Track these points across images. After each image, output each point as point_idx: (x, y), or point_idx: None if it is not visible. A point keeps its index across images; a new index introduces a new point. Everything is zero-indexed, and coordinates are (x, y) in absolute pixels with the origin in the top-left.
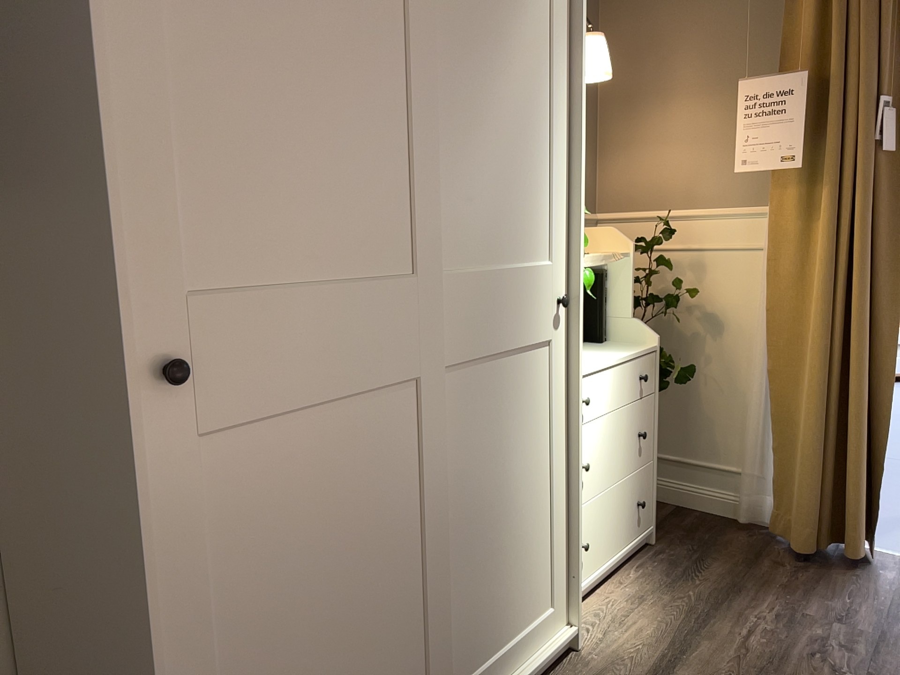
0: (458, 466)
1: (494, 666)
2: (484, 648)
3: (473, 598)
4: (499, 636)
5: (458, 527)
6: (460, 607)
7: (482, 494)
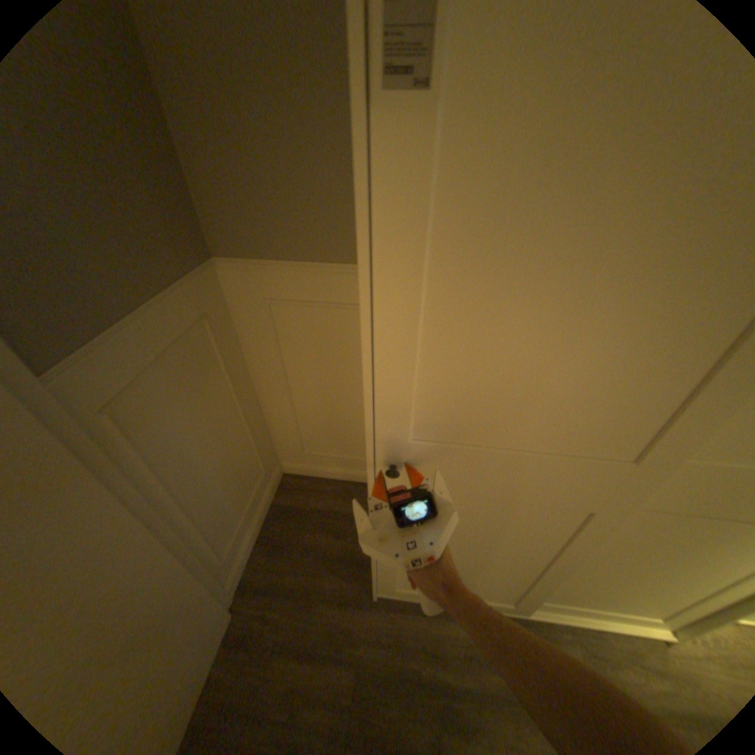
0: (605, 553)
1: (574, 622)
2: (572, 613)
3: (577, 597)
4: (591, 616)
5: (584, 573)
6: (562, 594)
7: (625, 572)
